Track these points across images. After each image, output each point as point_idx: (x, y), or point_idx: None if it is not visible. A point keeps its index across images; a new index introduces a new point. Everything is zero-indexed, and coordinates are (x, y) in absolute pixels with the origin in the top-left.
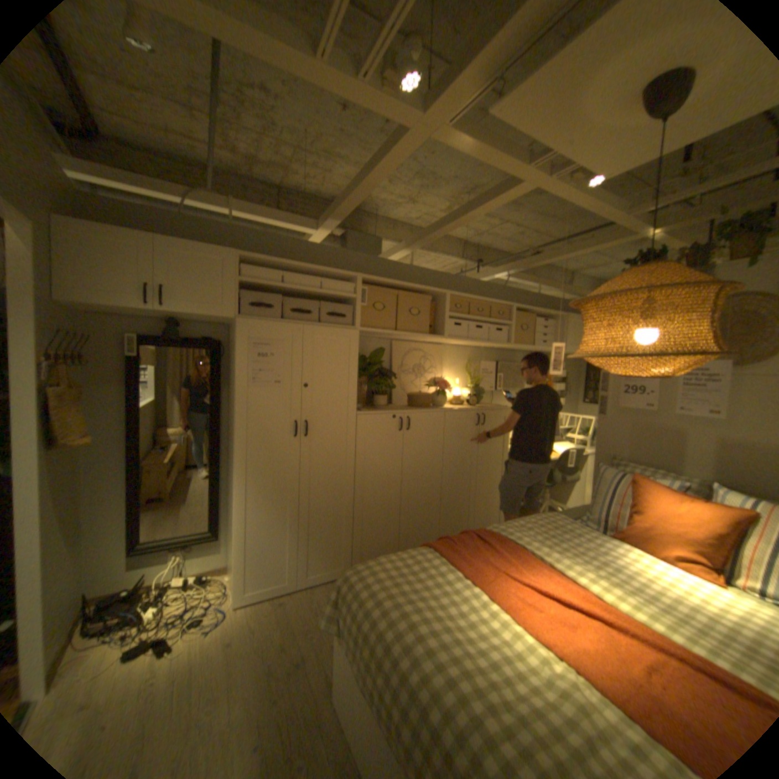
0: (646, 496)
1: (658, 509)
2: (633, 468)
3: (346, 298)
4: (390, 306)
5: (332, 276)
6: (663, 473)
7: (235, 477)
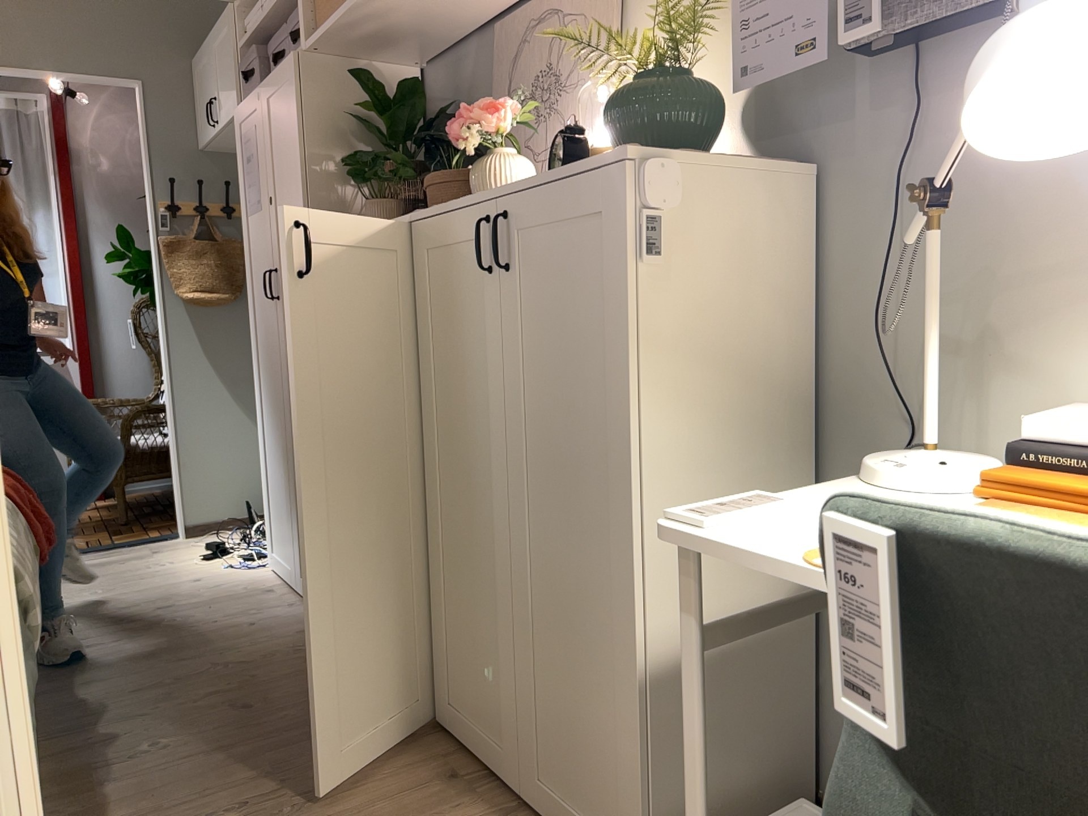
0: None
1: None
2: None
3: None
4: None
5: None
6: None
7: (251, 361)
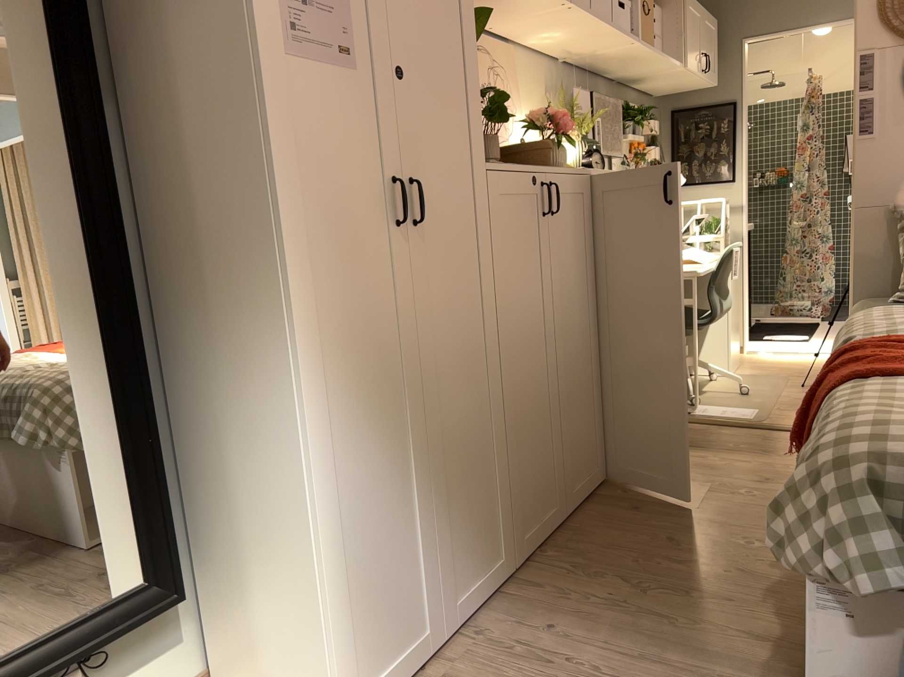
0: None
1: None
2: None
3: None
4: None
5: None
6: None
7: (292, 356)
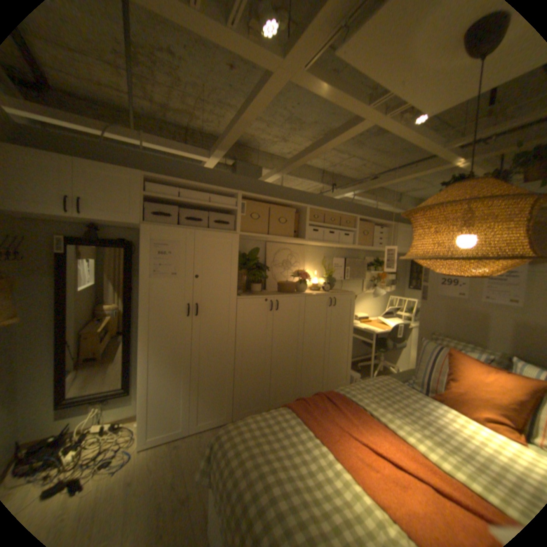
0: (460, 367)
1: (470, 378)
2: (448, 342)
3: (229, 210)
4: (264, 216)
5: (219, 193)
6: (472, 347)
7: (138, 348)
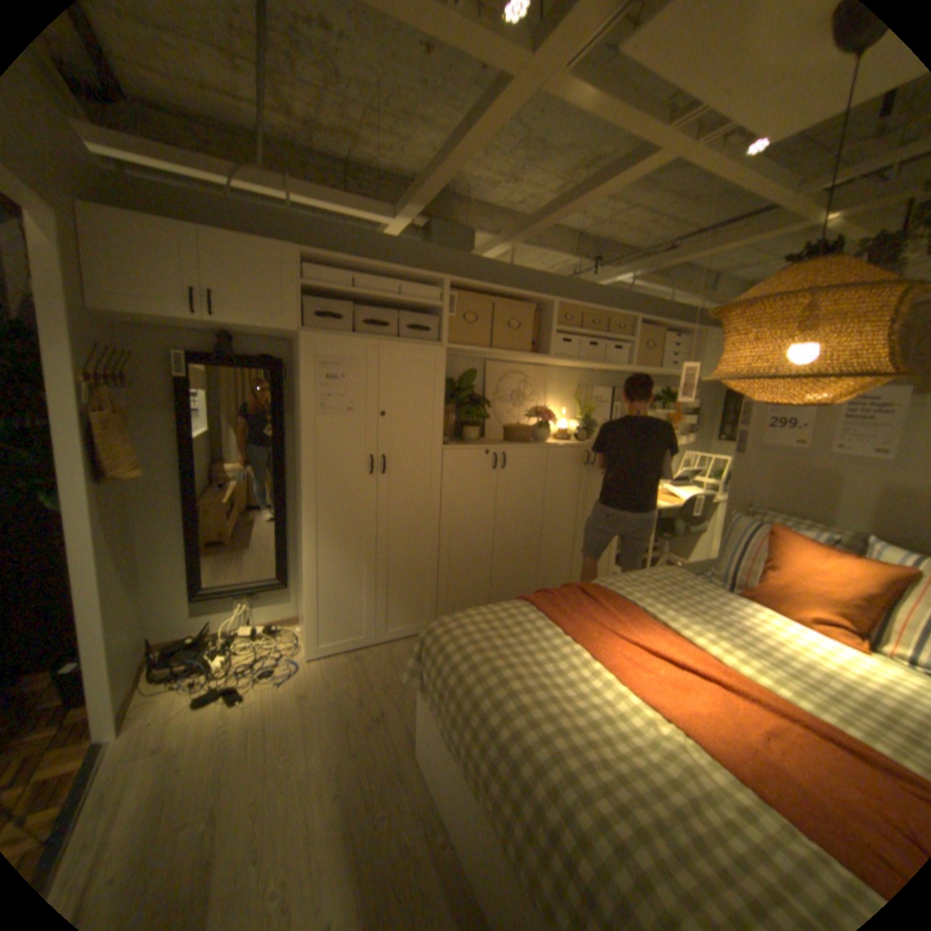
0: (786, 549)
1: (799, 564)
2: (773, 517)
3: (431, 307)
4: (484, 317)
5: (414, 279)
6: (809, 524)
7: (304, 519)
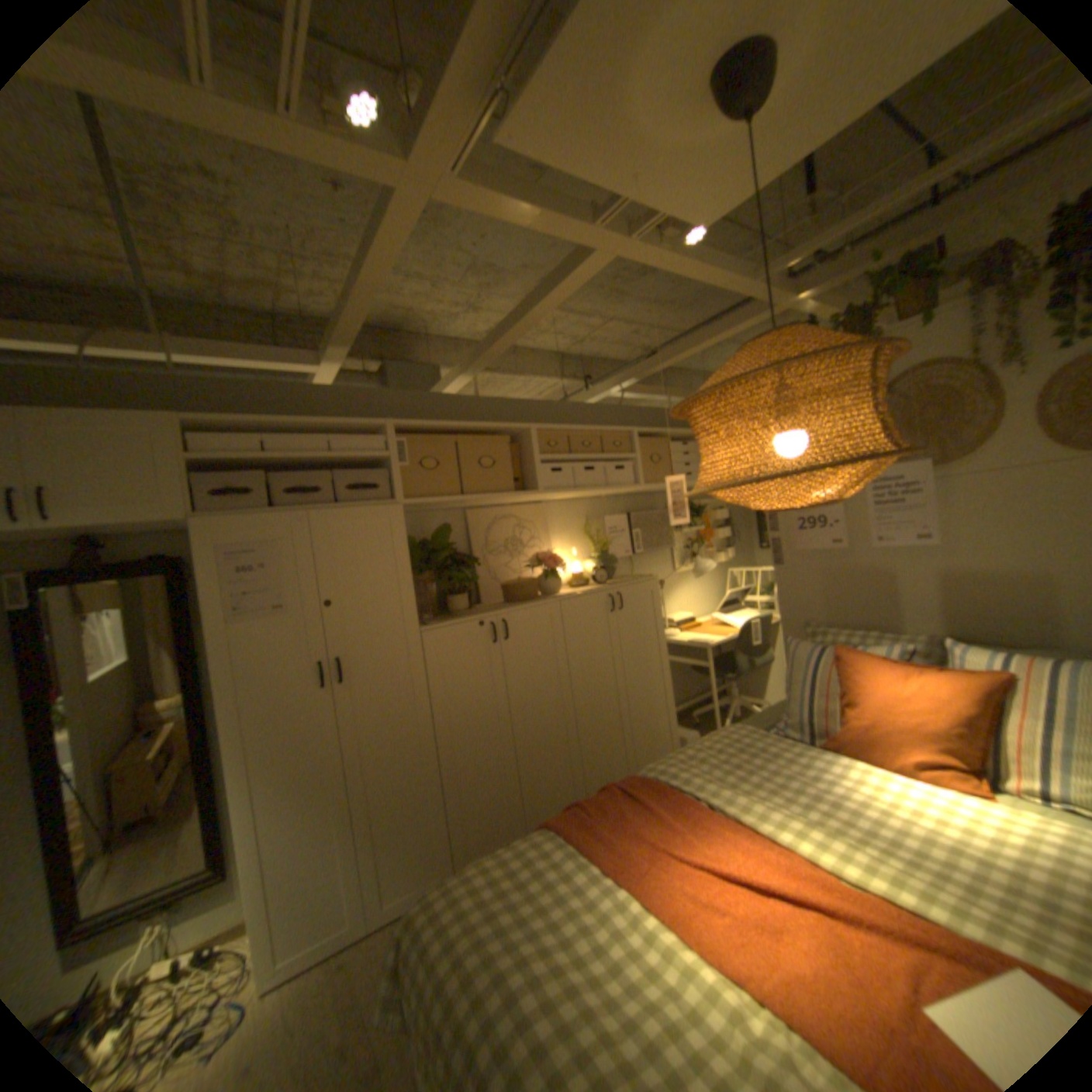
0: (856, 676)
1: (876, 694)
2: (834, 635)
3: (375, 459)
4: (449, 459)
5: (348, 429)
6: (875, 635)
7: (226, 775)
